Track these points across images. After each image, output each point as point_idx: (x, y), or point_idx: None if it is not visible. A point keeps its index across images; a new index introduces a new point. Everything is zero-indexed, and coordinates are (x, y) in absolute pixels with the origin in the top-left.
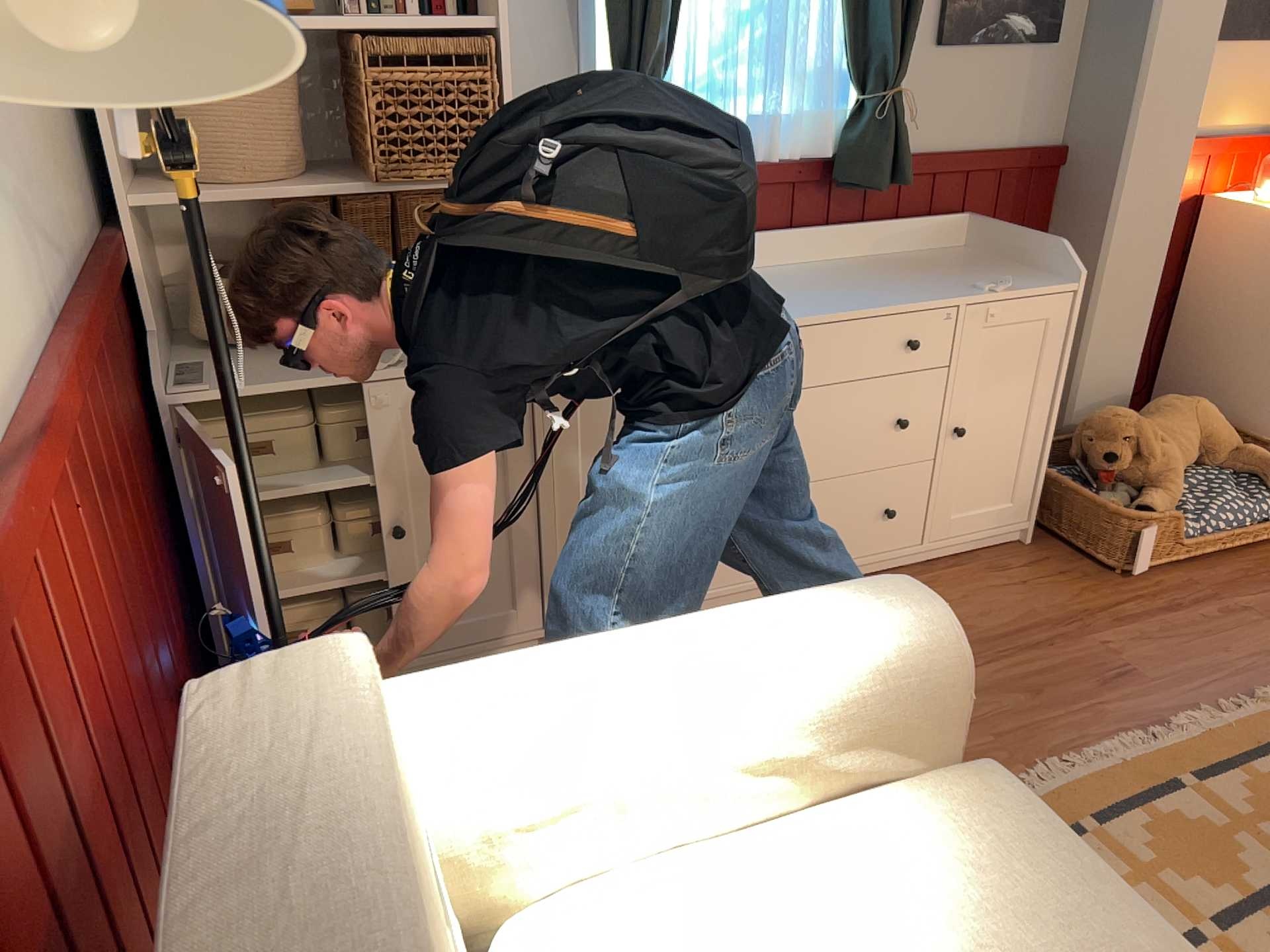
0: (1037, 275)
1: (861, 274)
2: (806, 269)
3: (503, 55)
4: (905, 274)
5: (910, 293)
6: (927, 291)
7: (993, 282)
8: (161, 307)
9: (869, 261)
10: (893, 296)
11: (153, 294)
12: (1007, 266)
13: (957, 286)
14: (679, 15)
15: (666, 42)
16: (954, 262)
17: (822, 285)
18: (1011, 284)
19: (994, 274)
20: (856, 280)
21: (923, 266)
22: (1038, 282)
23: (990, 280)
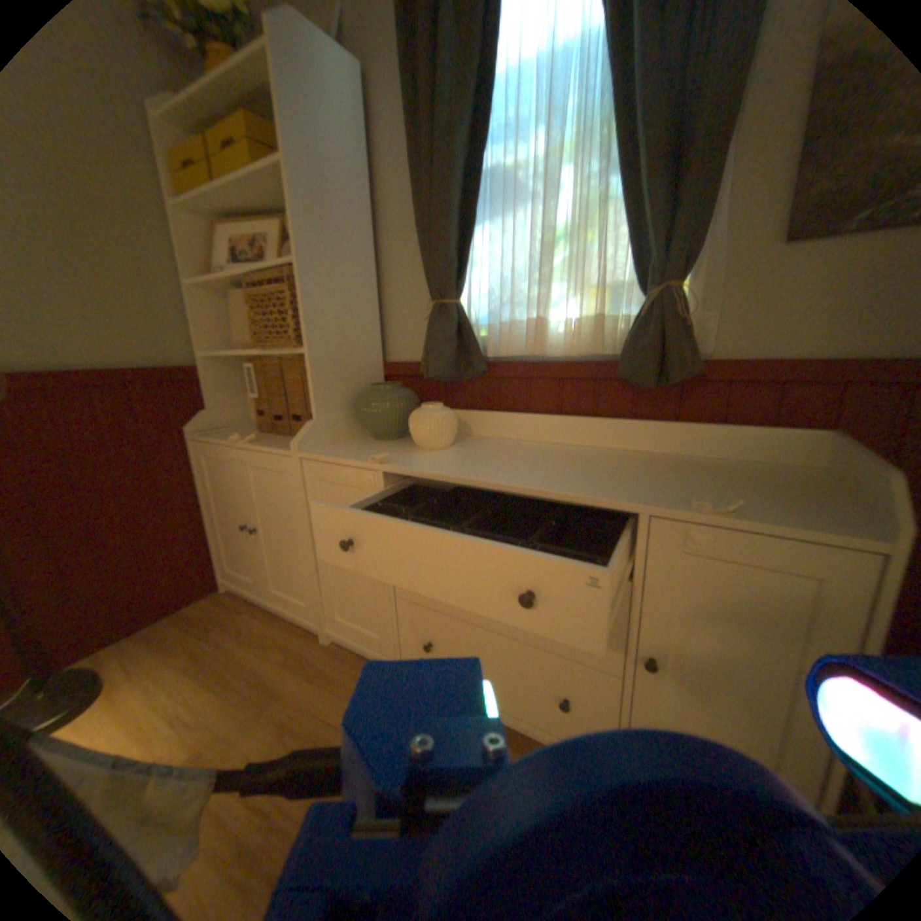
0: (843, 515)
1: (619, 463)
2: (588, 451)
3: (301, 275)
4: (660, 473)
5: (607, 486)
6: (631, 489)
7: (743, 503)
8: (245, 403)
9: (663, 458)
10: (584, 483)
11: (224, 394)
12: (822, 496)
13: (679, 495)
14: (475, 246)
15: (455, 266)
16: (758, 477)
17: (558, 462)
18: (737, 508)
19: (770, 498)
20: (596, 466)
21: (707, 472)
22: (817, 521)
23: (735, 499)
